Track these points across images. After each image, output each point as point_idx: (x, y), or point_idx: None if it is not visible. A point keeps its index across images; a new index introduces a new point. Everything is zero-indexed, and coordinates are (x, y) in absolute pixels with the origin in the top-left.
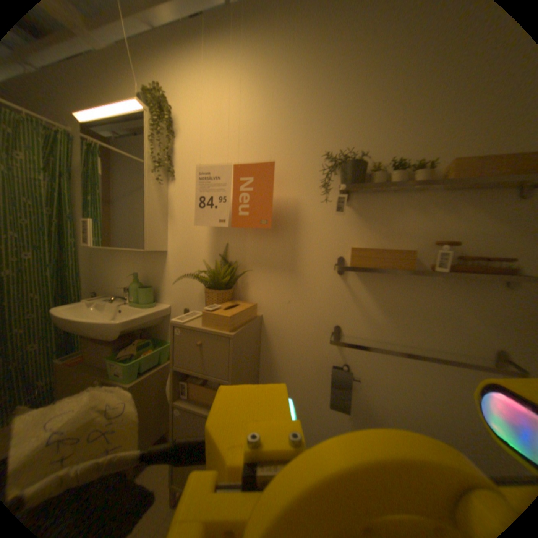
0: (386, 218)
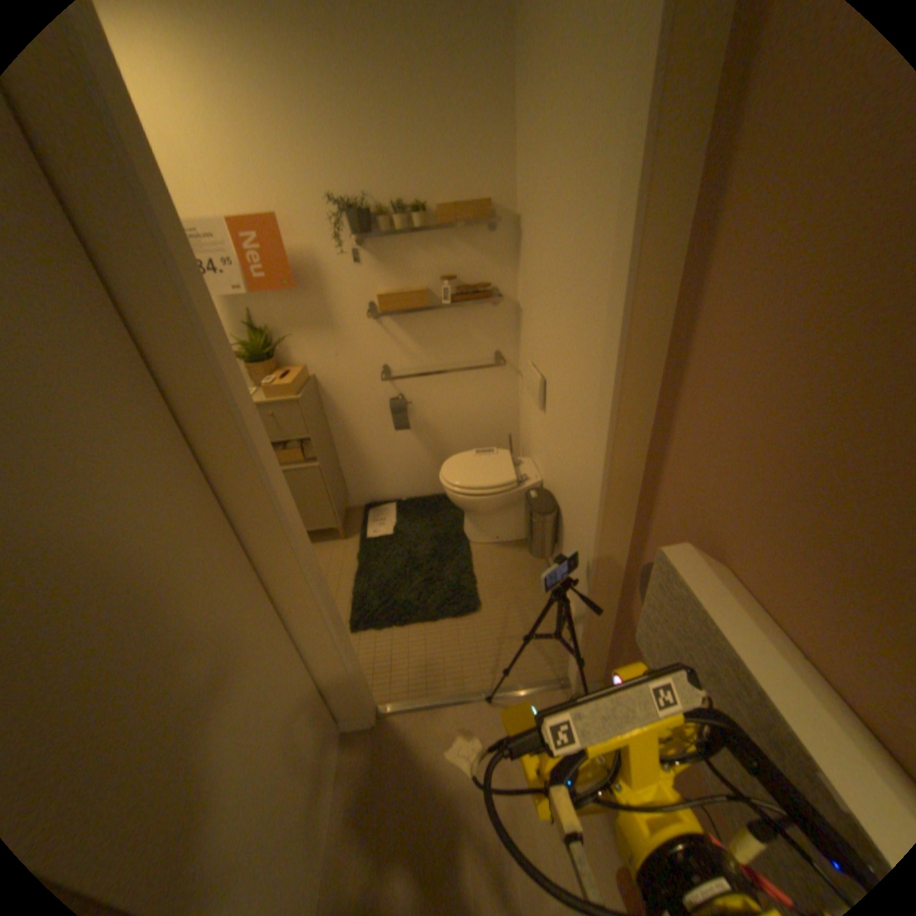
0: (399, 261)
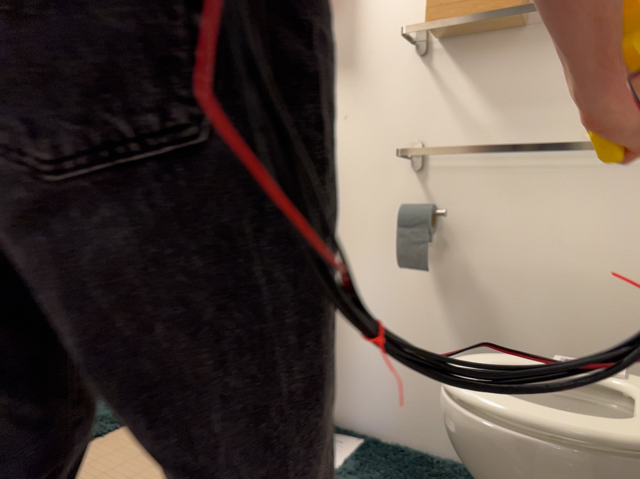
0: None
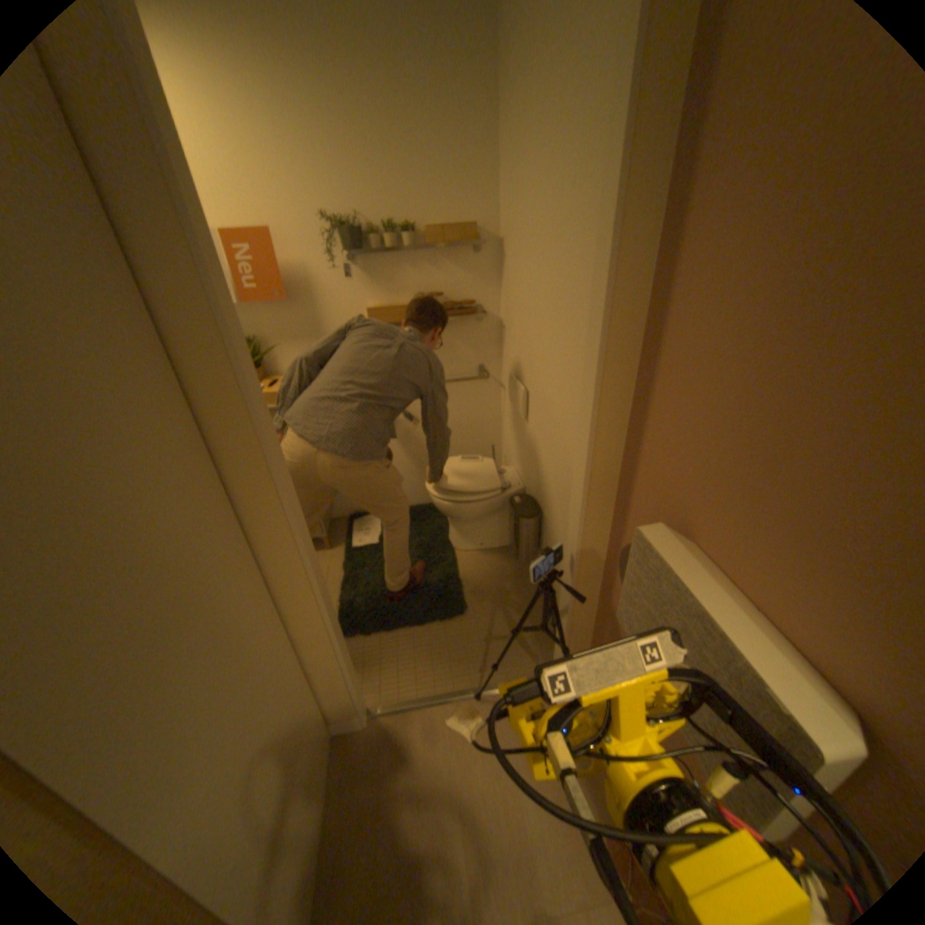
0: (389, 277)
